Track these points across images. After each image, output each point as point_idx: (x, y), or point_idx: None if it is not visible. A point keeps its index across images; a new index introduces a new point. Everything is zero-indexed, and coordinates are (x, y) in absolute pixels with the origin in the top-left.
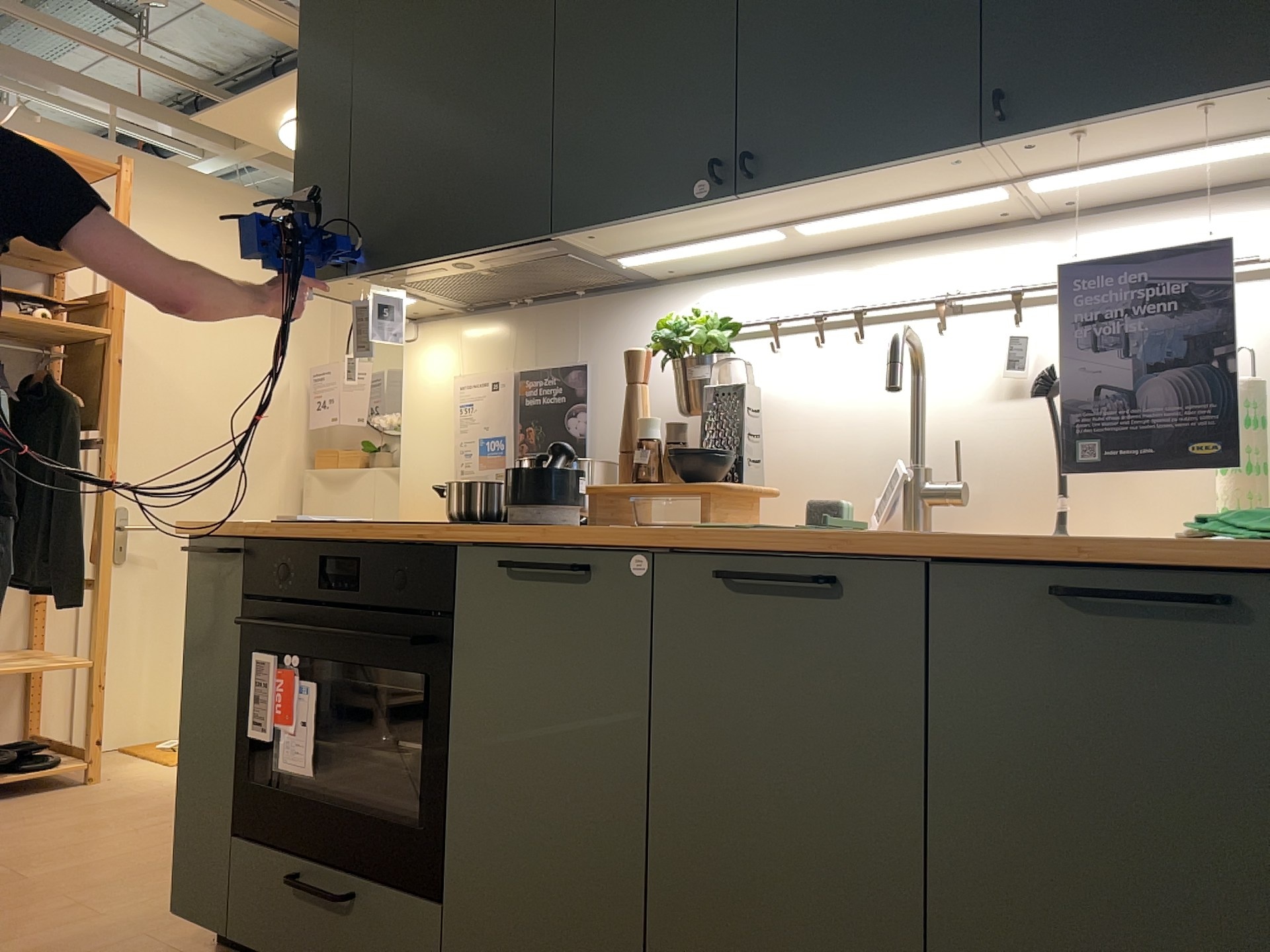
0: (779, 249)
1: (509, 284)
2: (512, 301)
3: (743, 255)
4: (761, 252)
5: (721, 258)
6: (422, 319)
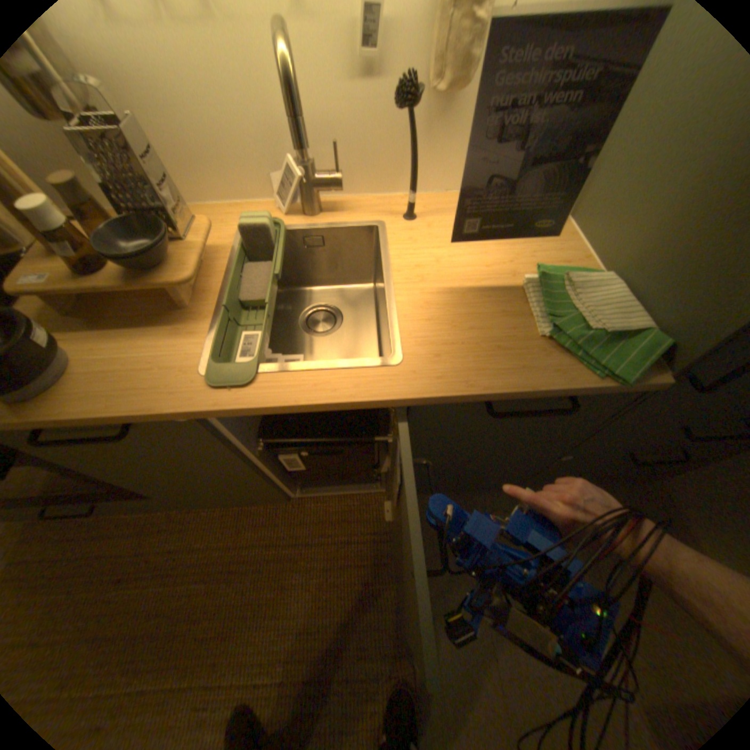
0: None
1: None
2: None
3: None
4: None
5: None
6: None
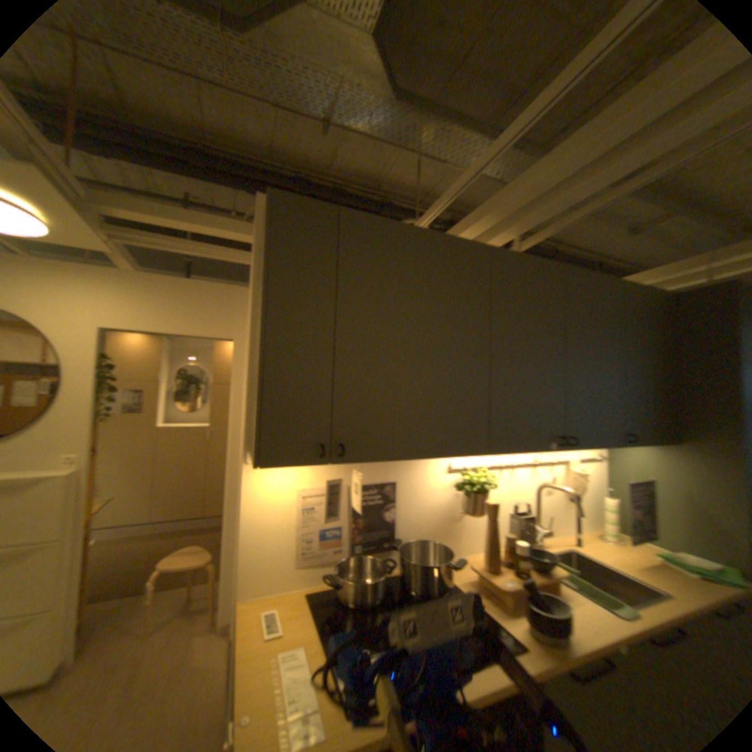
0: None
1: None
2: None
3: None
4: None
5: None
6: None
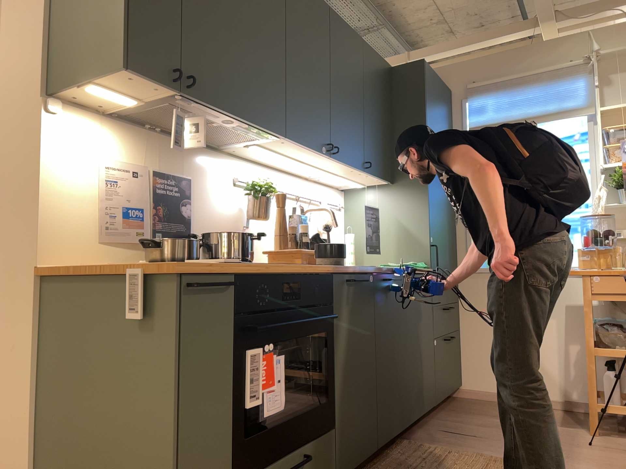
0: (269, 160)
1: (150, 114)
2: (150, 125)
3: (258, 156)
4: (264, 158)
5: (252, 154)
6: (60, 99)
